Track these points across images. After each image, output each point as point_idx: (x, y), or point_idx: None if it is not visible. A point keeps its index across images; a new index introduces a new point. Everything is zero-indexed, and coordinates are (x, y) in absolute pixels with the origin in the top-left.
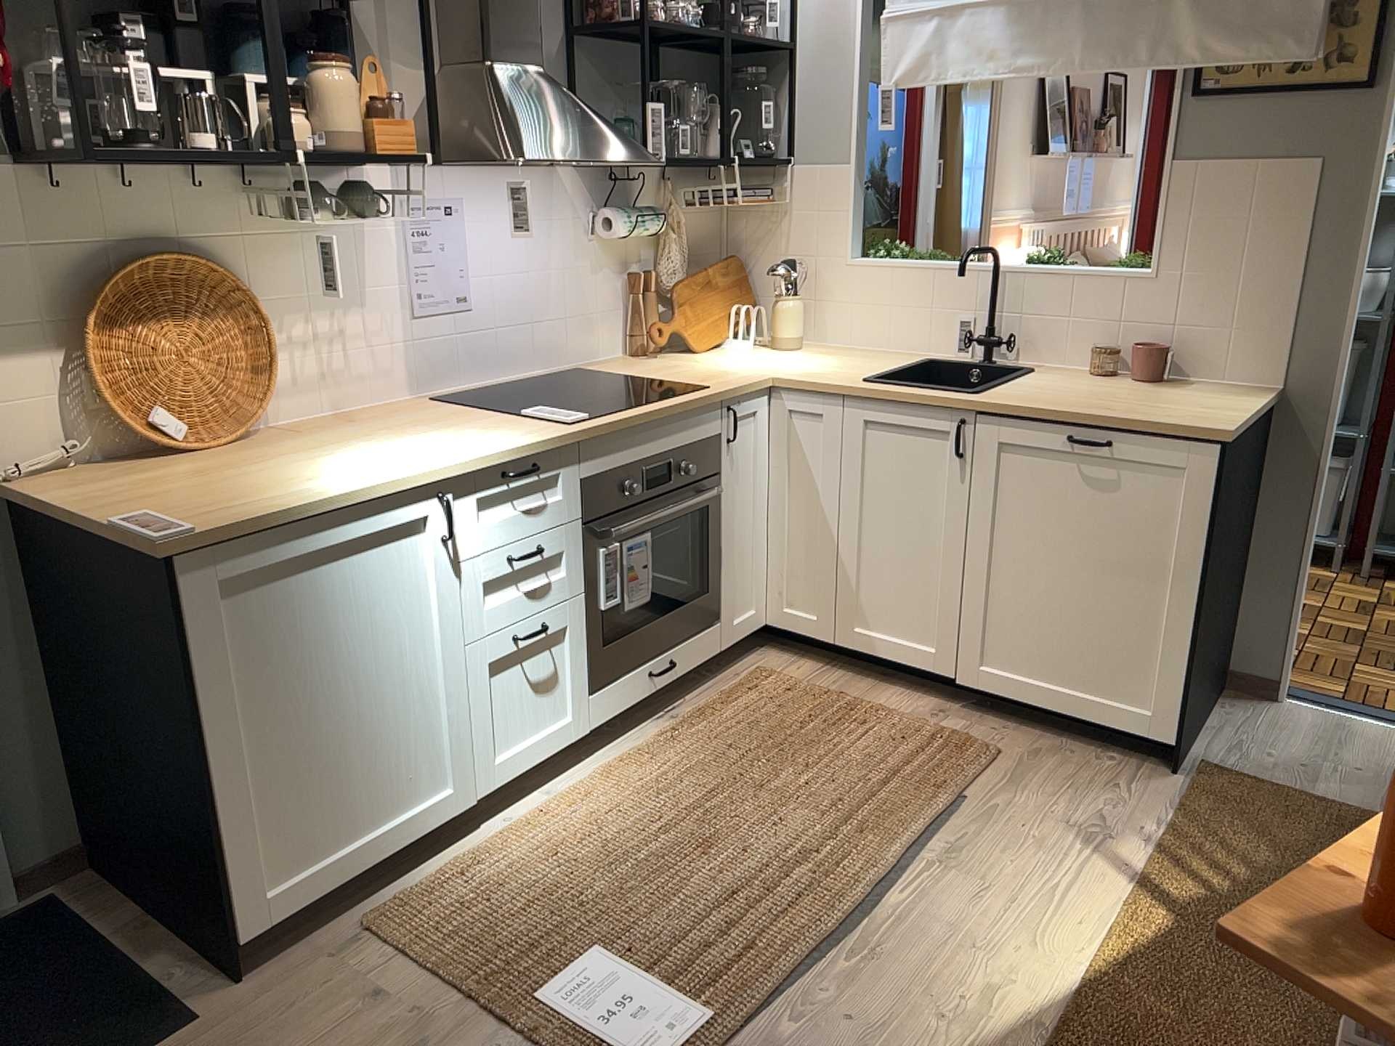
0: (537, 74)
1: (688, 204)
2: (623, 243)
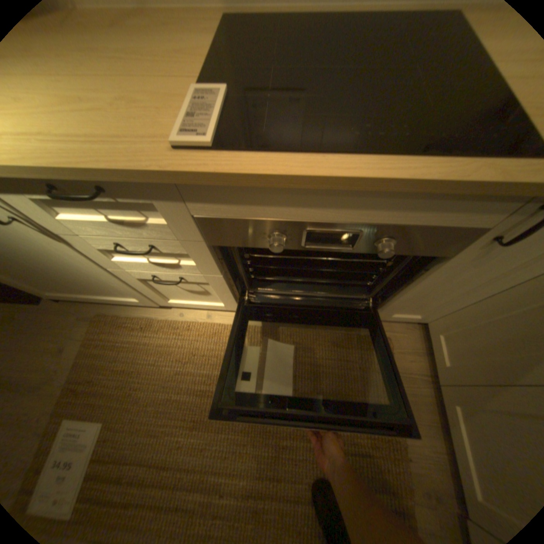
0: None
1: None
2: None
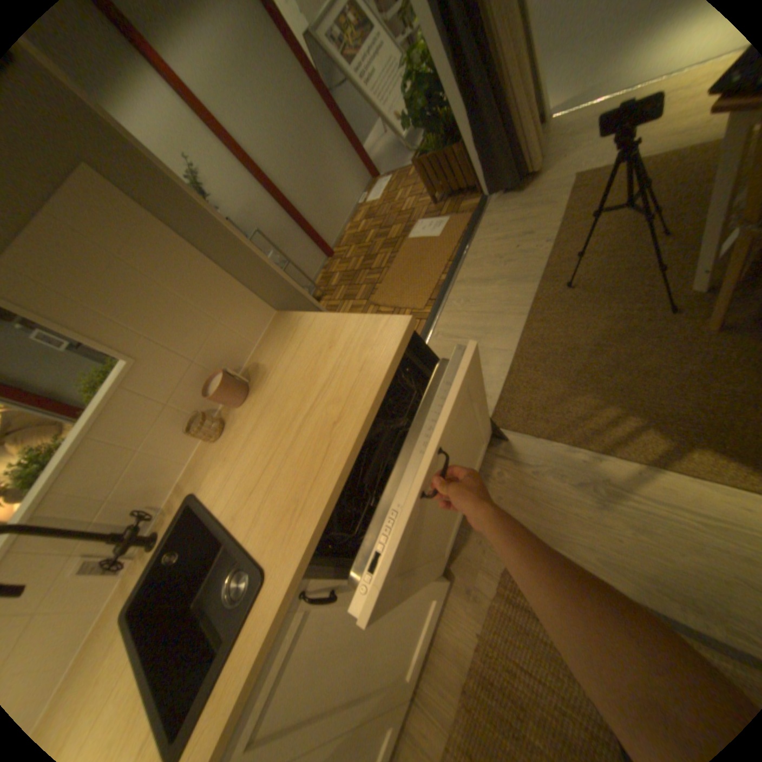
0: None
1: None
2: None
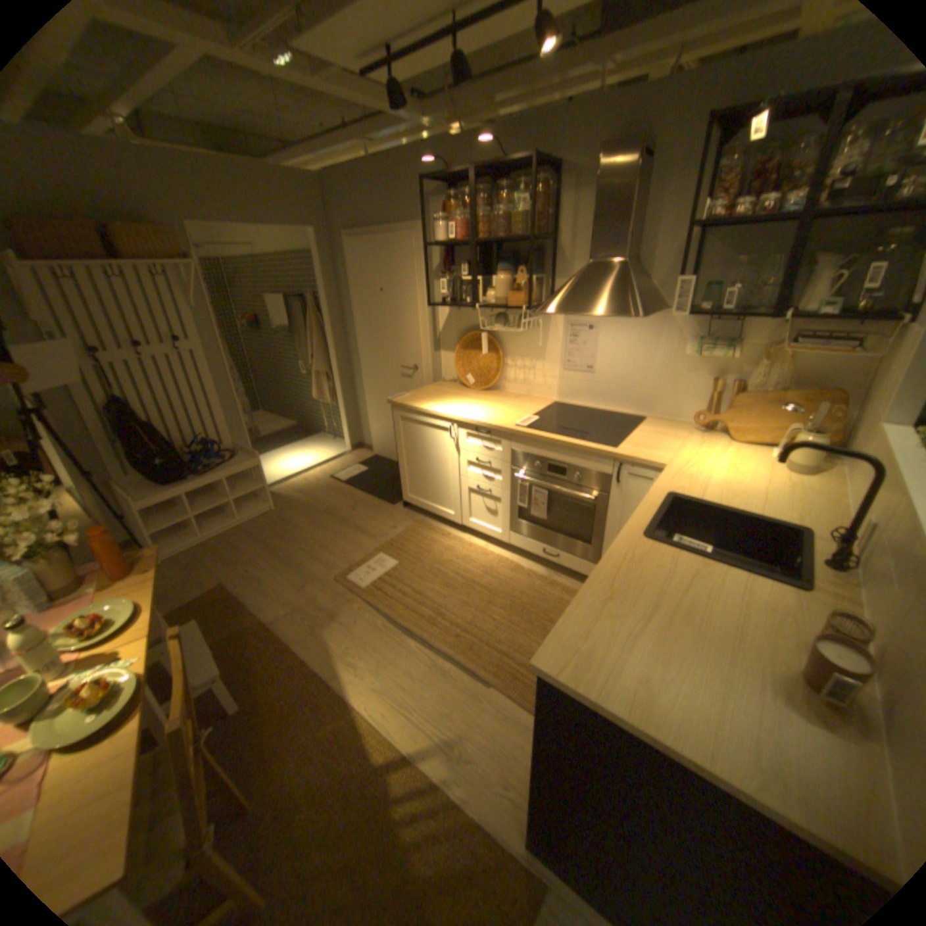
0: (624, 262)
1: (804, 342)
2: (722, 359)
